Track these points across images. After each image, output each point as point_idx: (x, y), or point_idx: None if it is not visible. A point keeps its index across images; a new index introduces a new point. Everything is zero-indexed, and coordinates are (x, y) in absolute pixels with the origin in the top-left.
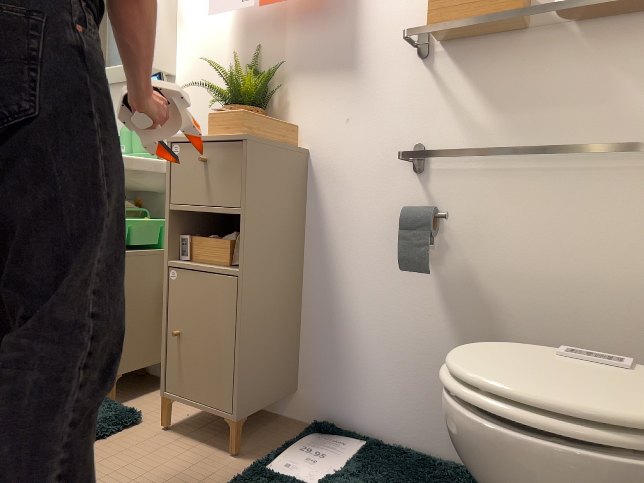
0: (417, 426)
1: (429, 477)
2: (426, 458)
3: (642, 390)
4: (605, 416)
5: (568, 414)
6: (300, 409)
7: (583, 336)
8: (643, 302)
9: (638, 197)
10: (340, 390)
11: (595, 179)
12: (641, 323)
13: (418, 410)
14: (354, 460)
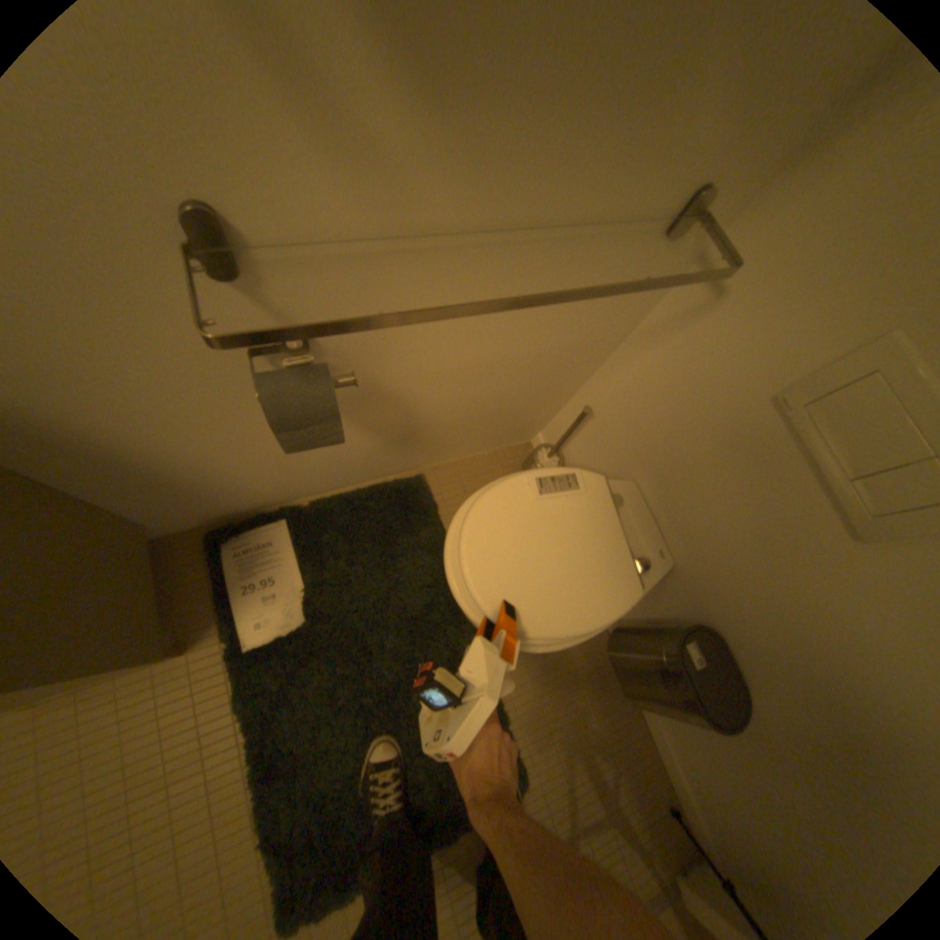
0: (327, 481)
1: (374, 528)
2: (352, 502)
3: (606, 543)
4: (611, 615)
5: (592, 628)
6: (166, 529)
7: (495, 389)
8: (556, 356)
9: (607, 266)
10: (215, 503)
11: (571, 249)
12: (547, 368)
13: (325, 476)
14: (303, 561)
